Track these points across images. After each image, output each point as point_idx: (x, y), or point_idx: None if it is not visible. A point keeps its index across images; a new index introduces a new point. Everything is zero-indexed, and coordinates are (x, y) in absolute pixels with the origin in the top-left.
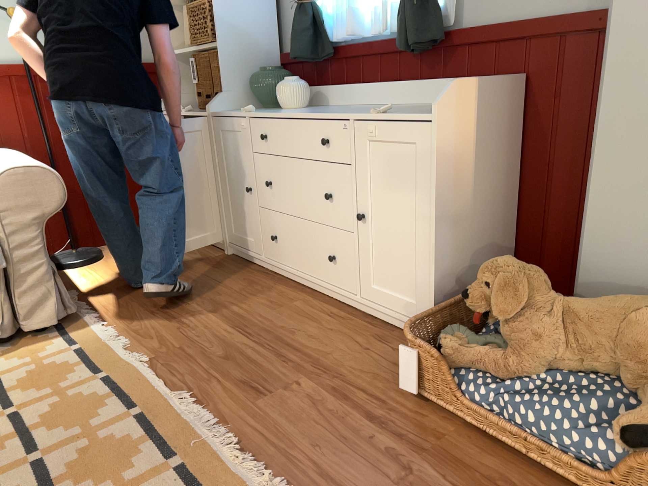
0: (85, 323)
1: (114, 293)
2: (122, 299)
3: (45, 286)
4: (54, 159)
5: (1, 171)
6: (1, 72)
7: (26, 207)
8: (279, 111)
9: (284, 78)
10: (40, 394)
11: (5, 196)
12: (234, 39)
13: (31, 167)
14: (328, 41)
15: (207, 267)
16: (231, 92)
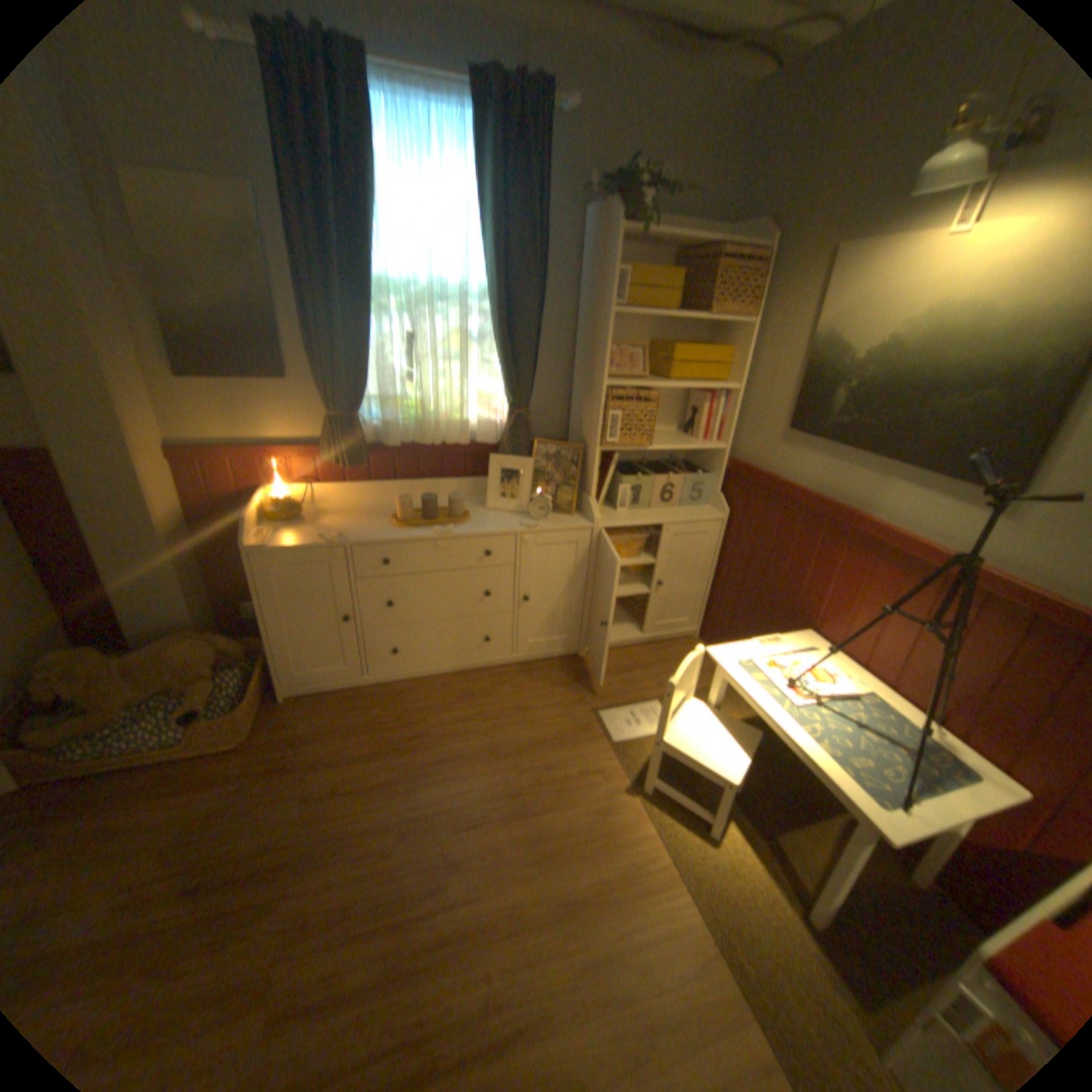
0: None
1: None
2: None
3: None
4: None
5: None
6: None
7: None
8: None
9: None
10: None
11: None
12: None
13: None
14: None
15: None
16: None
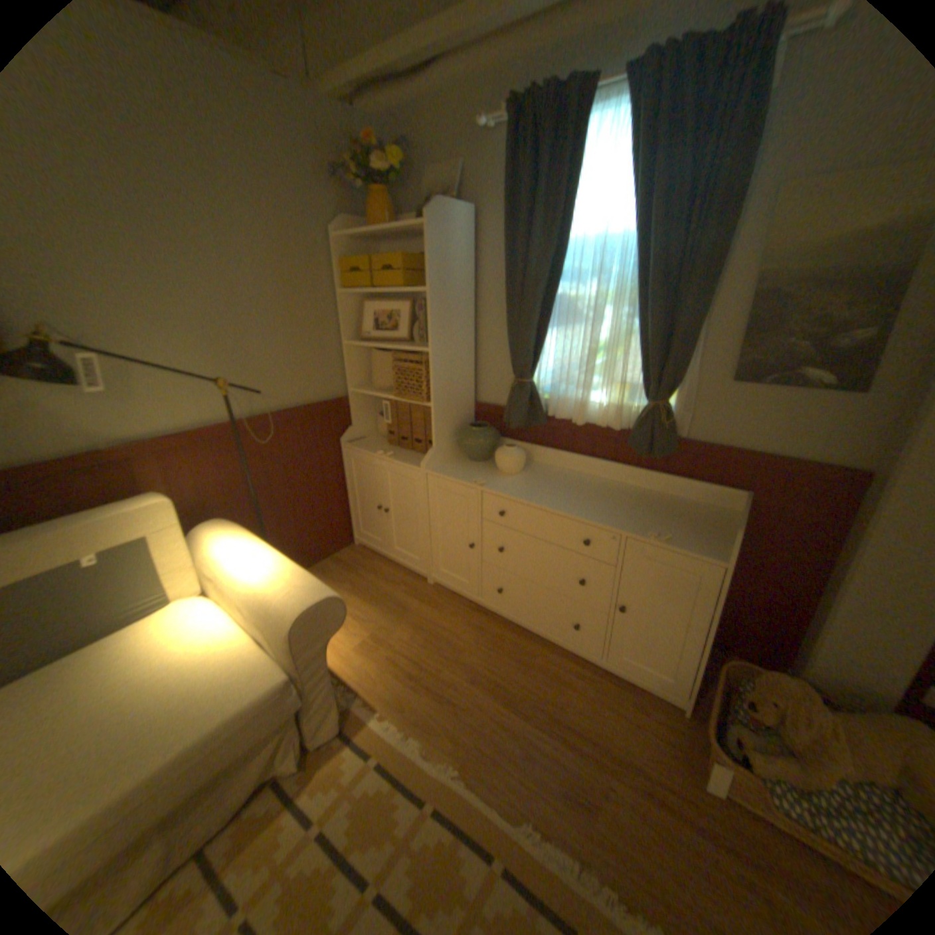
0: (357, 720)
1: (354, 659)
2: (369, 669)
3: (326, 703)
4: (251, 507)
5: (286, 610)
6: (199, 435)
7: (313, 641)
8: (503, 478)
9: (496, 438)
10: (383, 856)
11: (297, 639)
12: (445, 398)
13: (317, 600)
14: (545, 413)
15: (424, 608)
16: (441, 446)
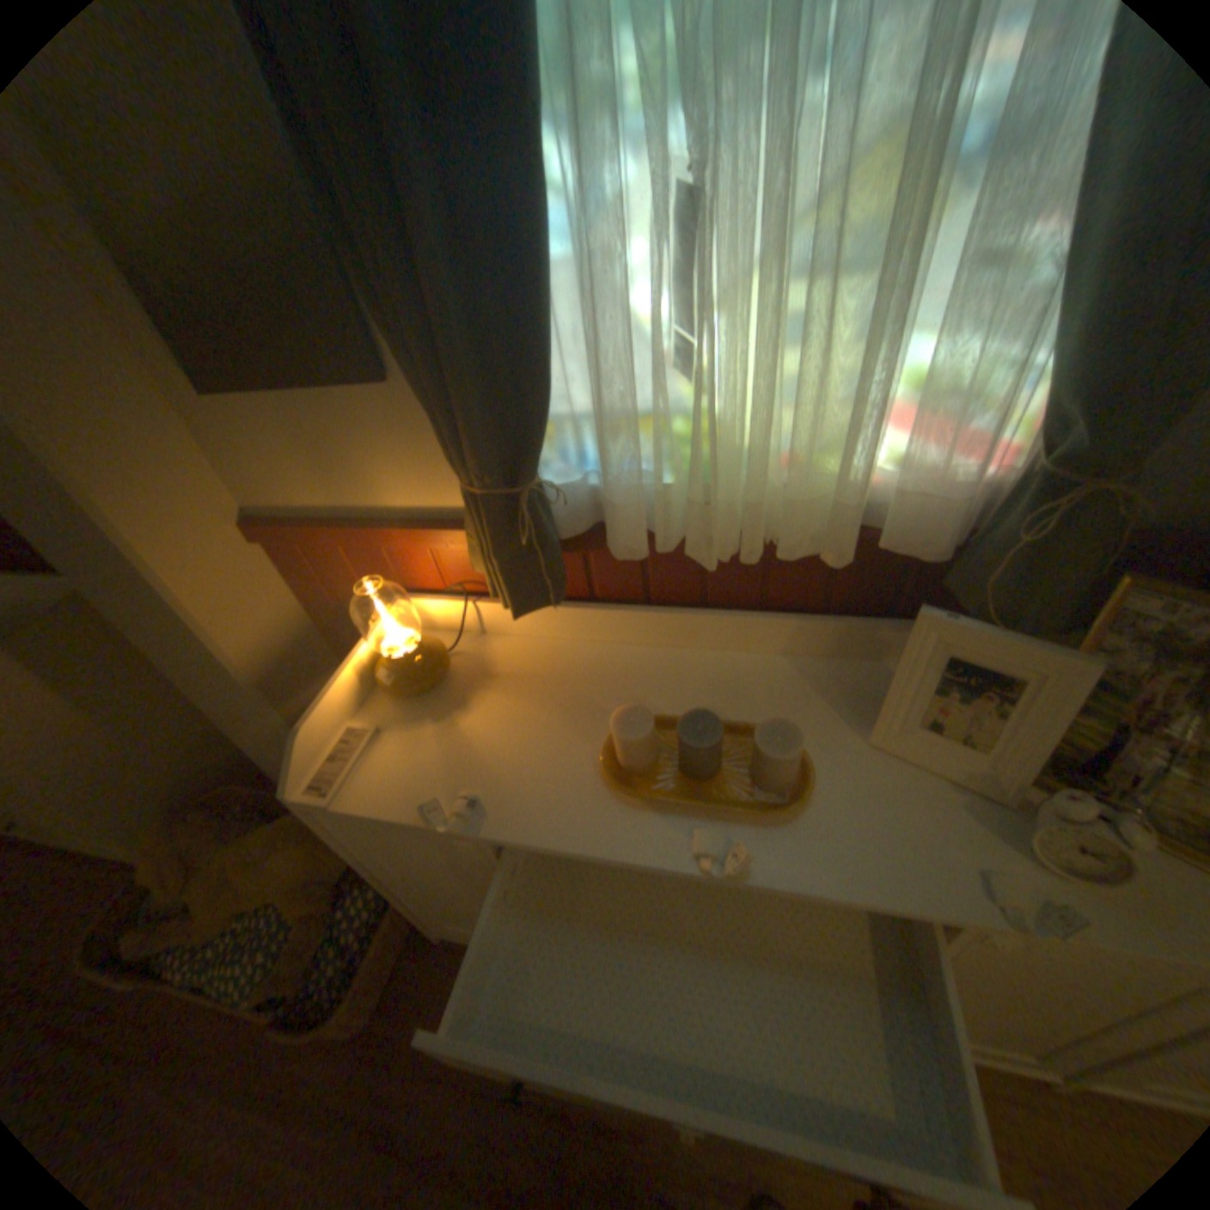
0: None
1: None
2: None
3: None
4: None
5: None
6: None
7: None
8: None
9: None
10: None
11: None
12: None
13: None
14: None
15: None
16: None
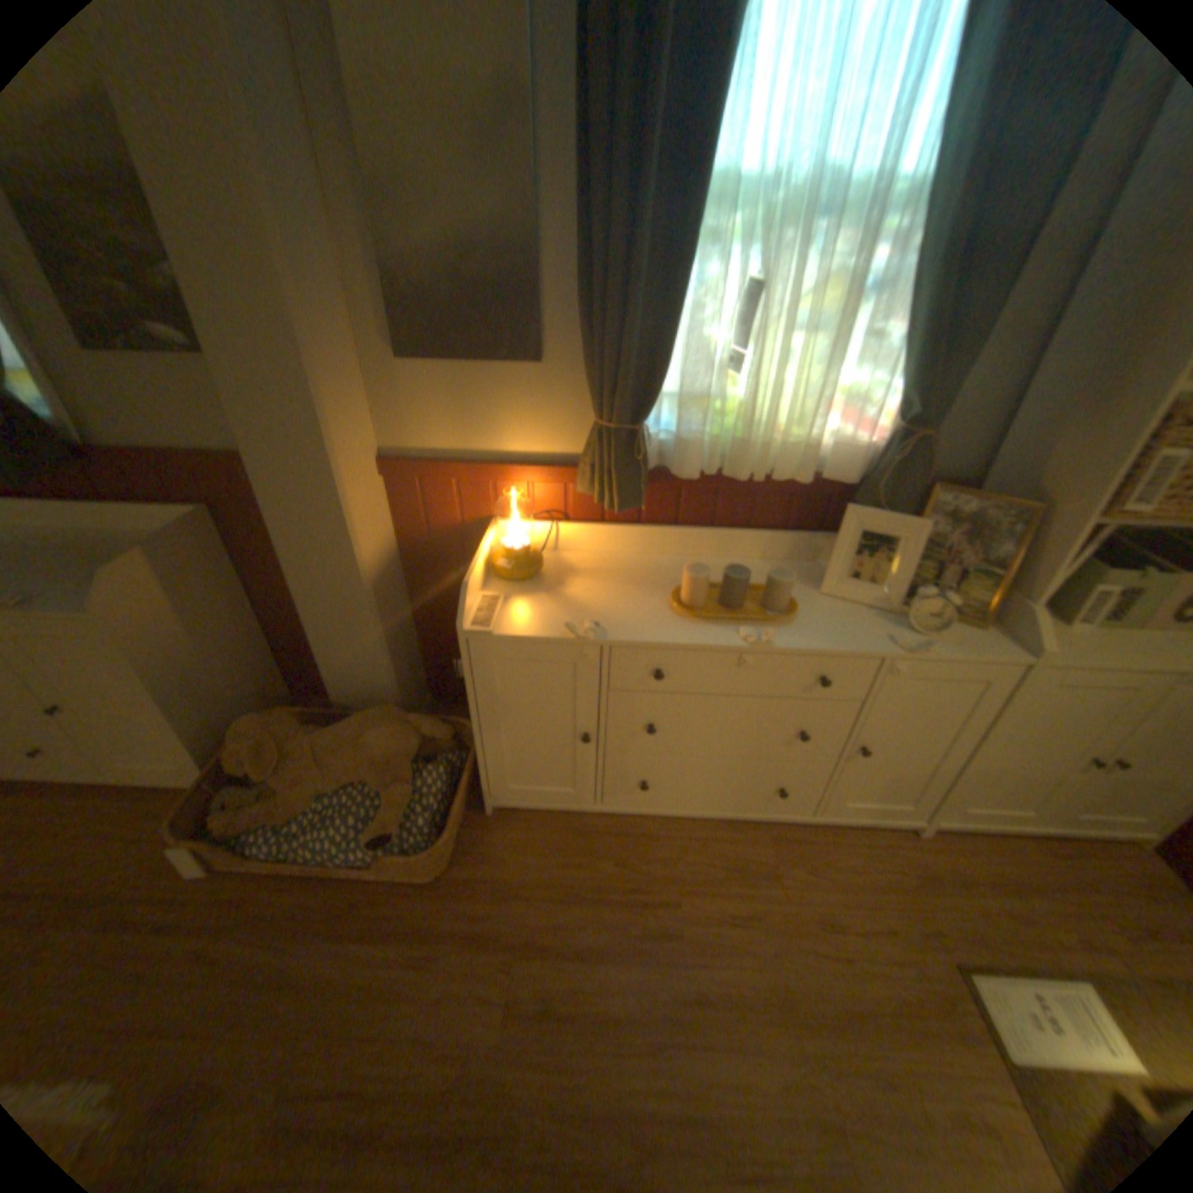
0: None
1: None
2: None
3: None
4: None
5: None
6: None
7: None
8: None
9: None
10: None
11: None
12: None
13: None
14: None
15: None
16: None
